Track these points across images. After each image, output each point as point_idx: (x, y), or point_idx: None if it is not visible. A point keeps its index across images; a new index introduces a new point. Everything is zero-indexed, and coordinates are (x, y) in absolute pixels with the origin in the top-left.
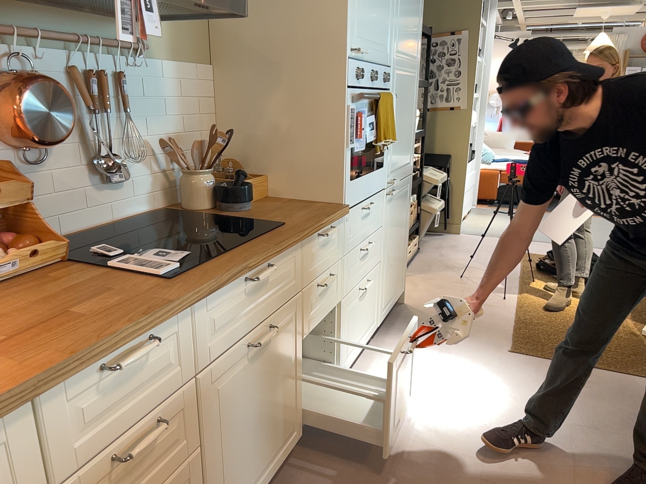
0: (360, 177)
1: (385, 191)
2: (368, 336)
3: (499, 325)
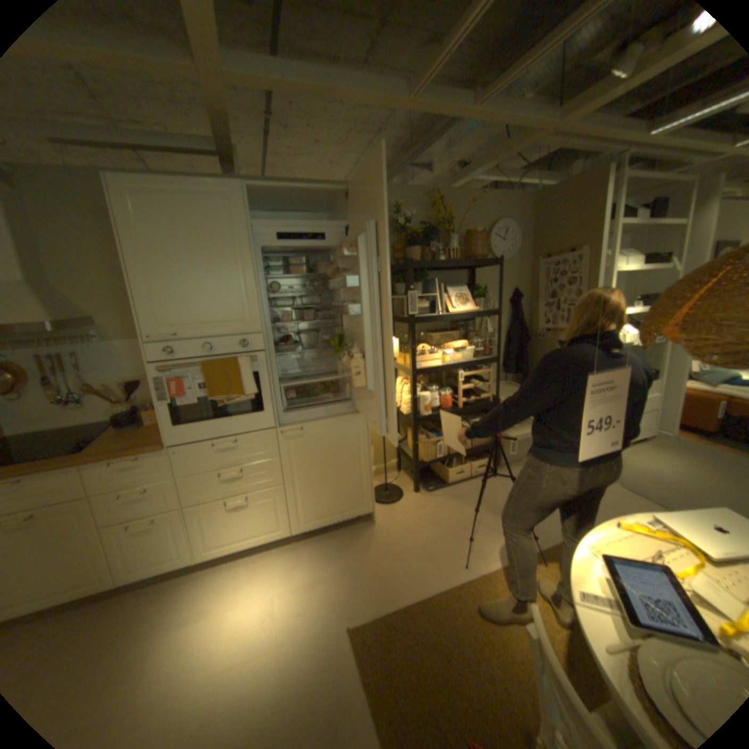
0: (200, 422)
1: (277, 430)
2: (260, 541)
3: (400, 596)
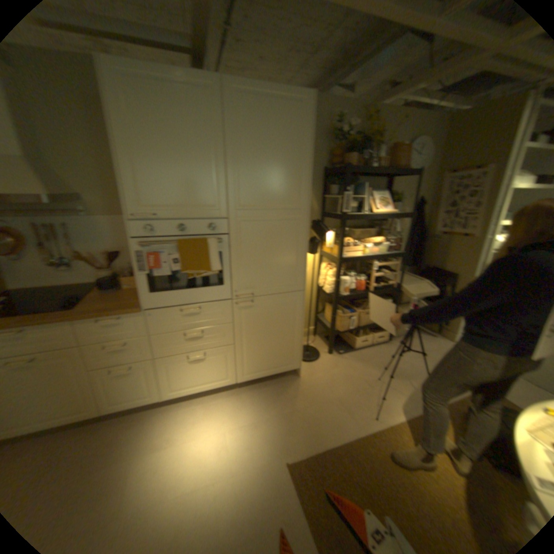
0: (170, 291)
1: (232, 301)
2: (212, 386)
3: (325, 439)
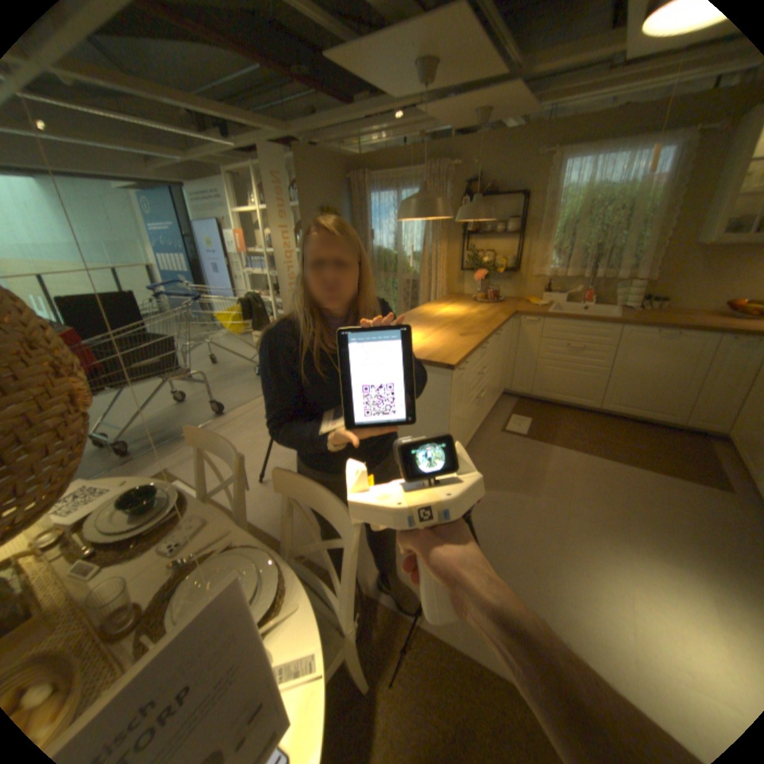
0: None
1: None
2: None
3: None
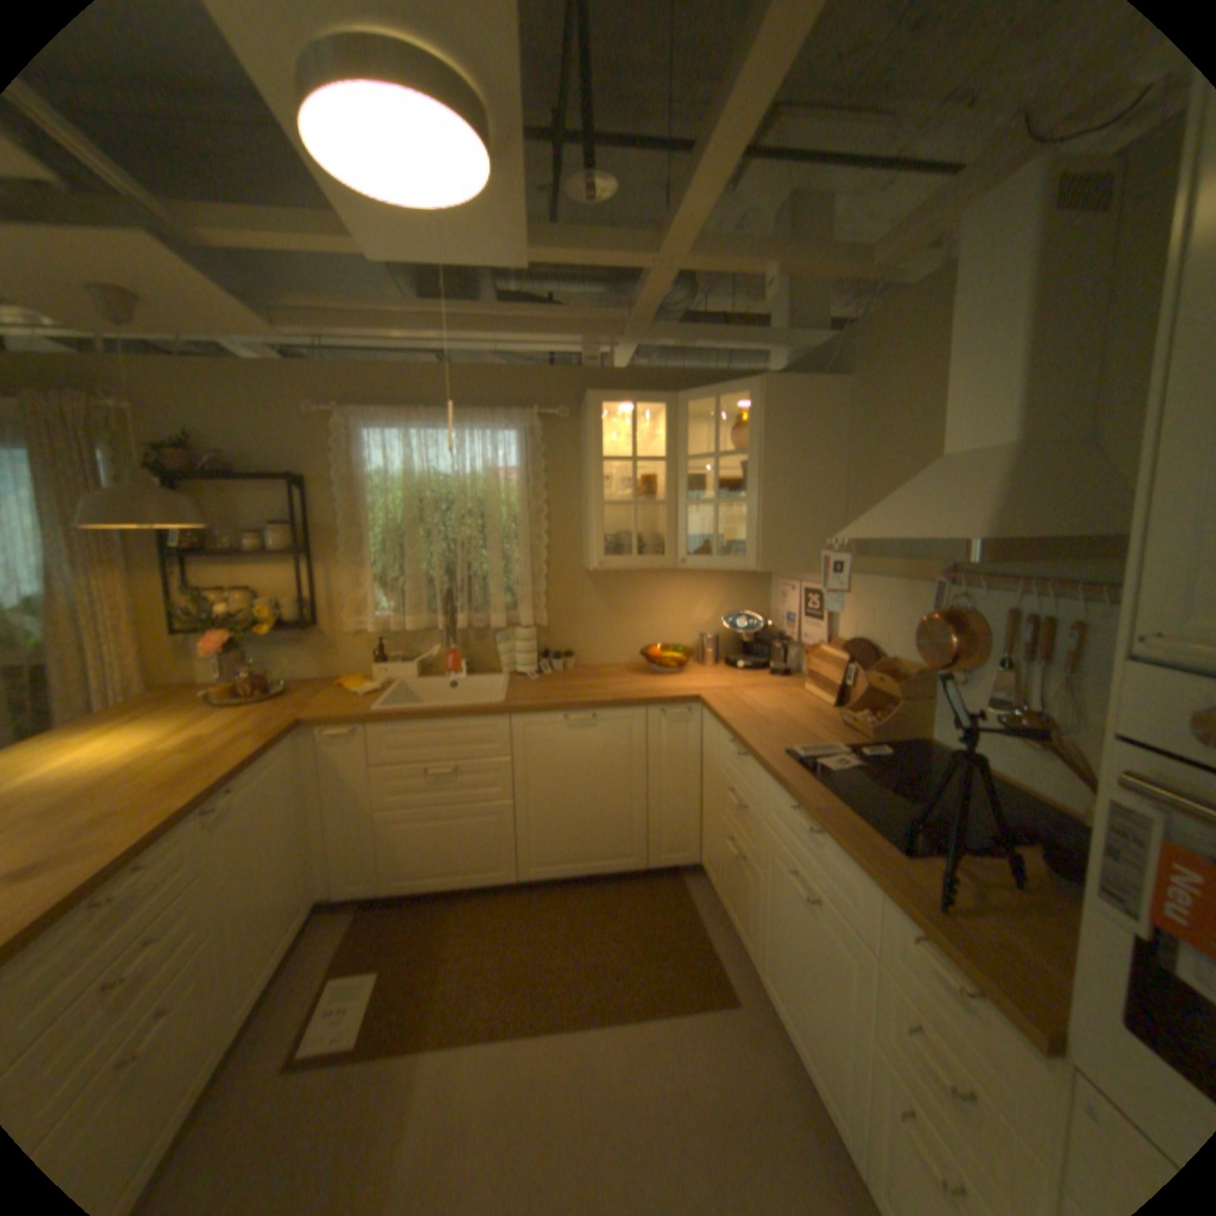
0: None
1: None
2: None
3: None
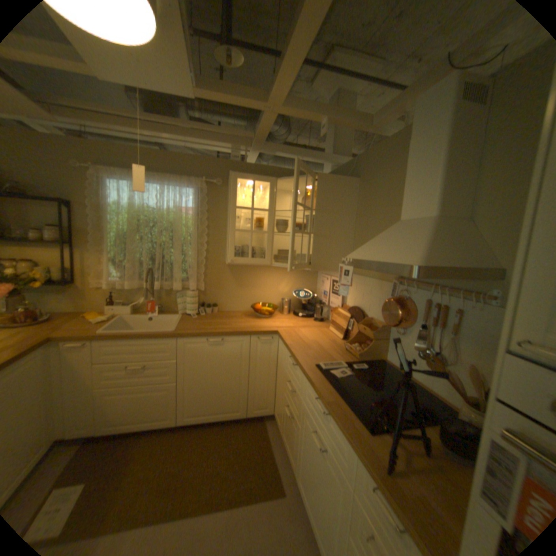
0: None
1: None
2: None
3: None
